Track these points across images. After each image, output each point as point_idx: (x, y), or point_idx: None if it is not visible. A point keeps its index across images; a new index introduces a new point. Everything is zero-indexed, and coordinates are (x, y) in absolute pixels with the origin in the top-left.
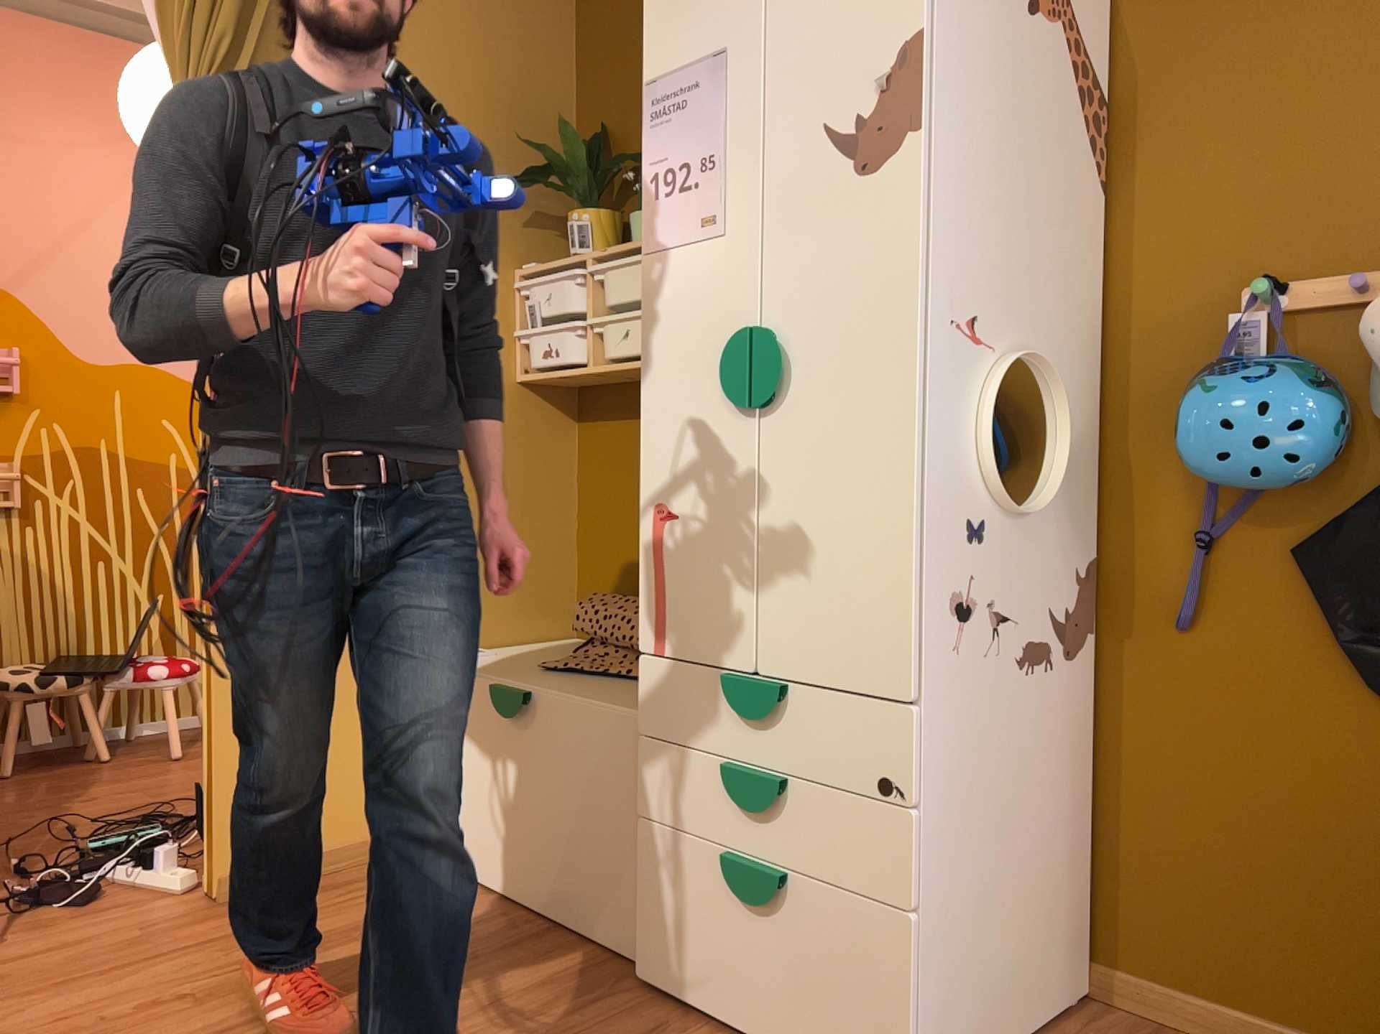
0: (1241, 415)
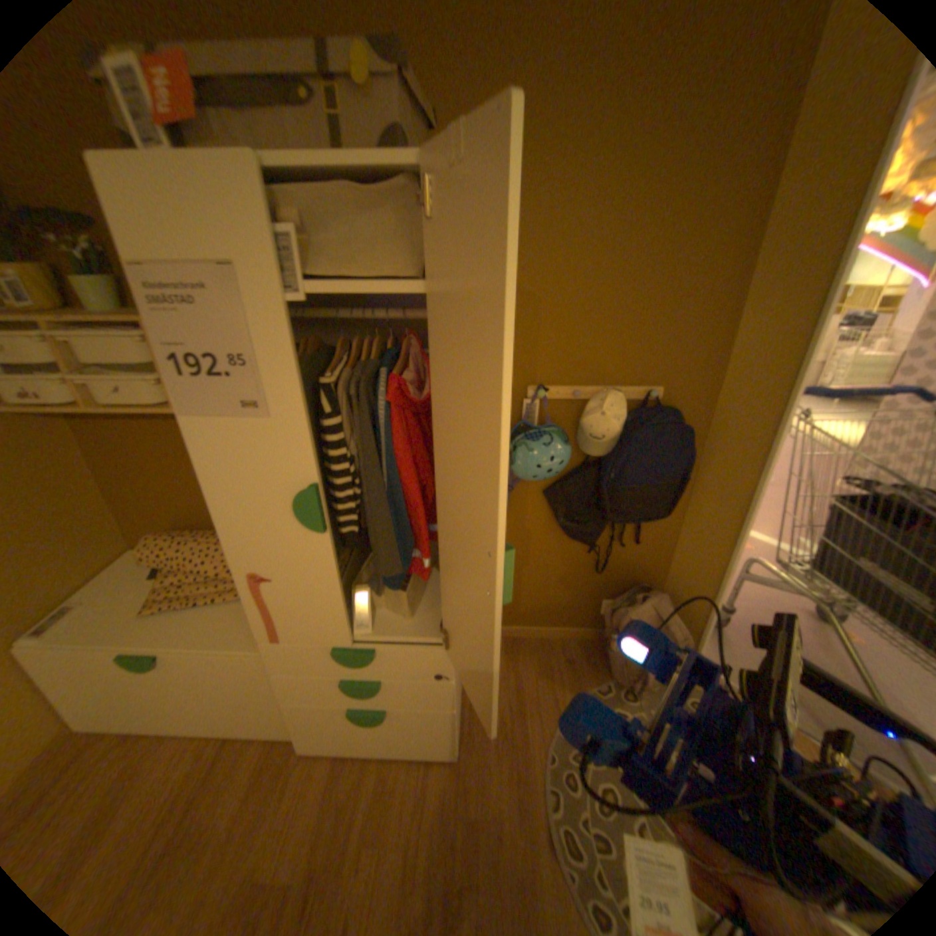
0: (544, 463)
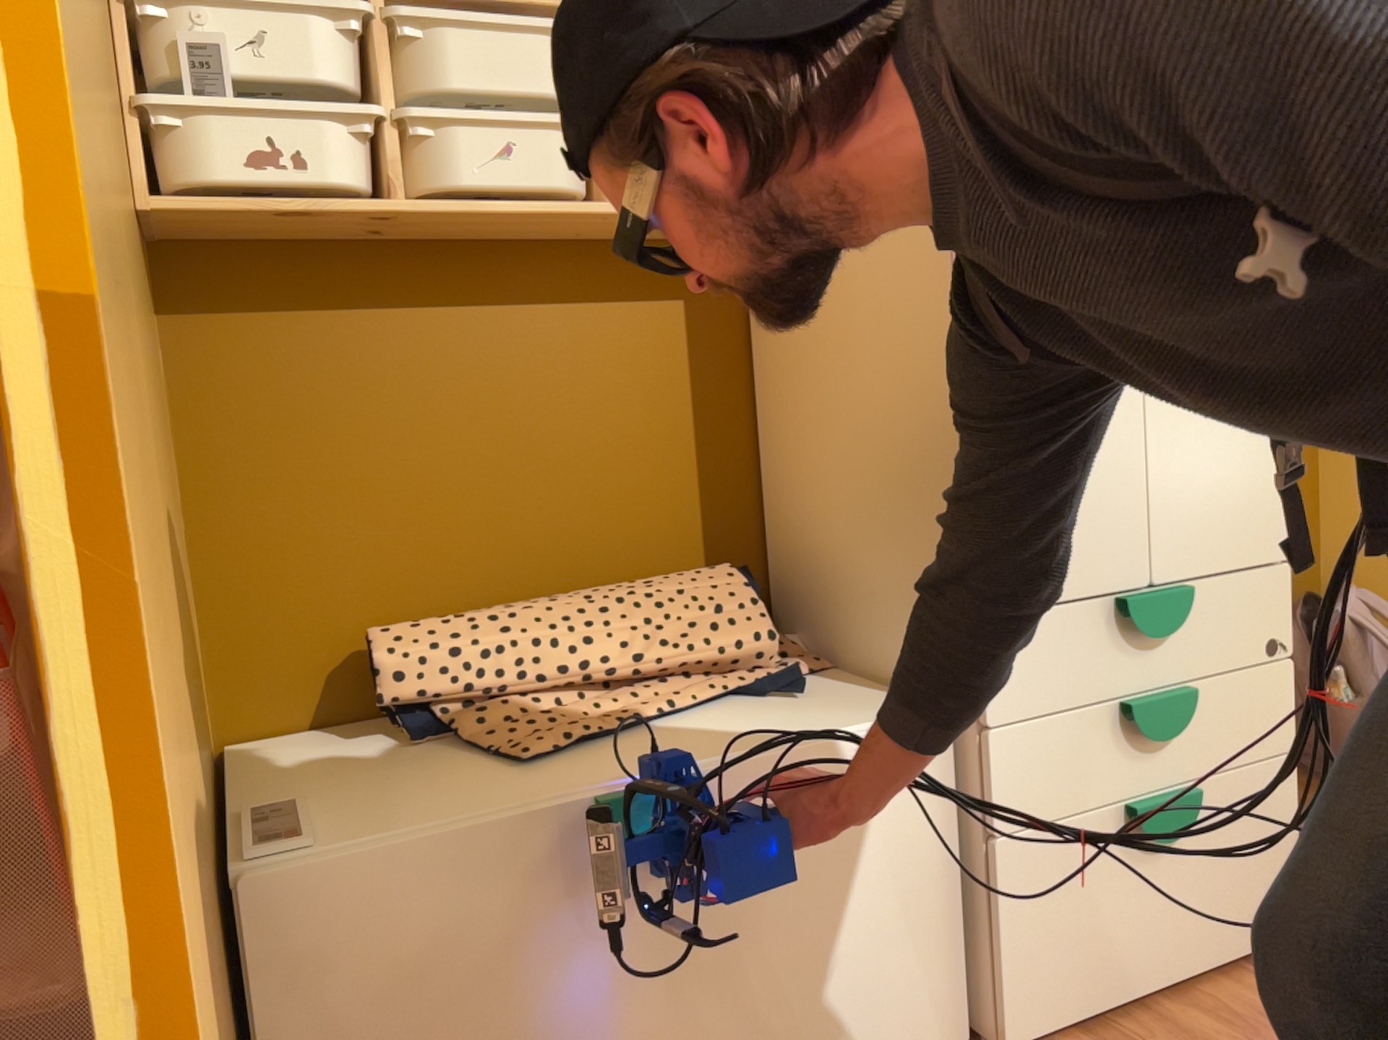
0: None
